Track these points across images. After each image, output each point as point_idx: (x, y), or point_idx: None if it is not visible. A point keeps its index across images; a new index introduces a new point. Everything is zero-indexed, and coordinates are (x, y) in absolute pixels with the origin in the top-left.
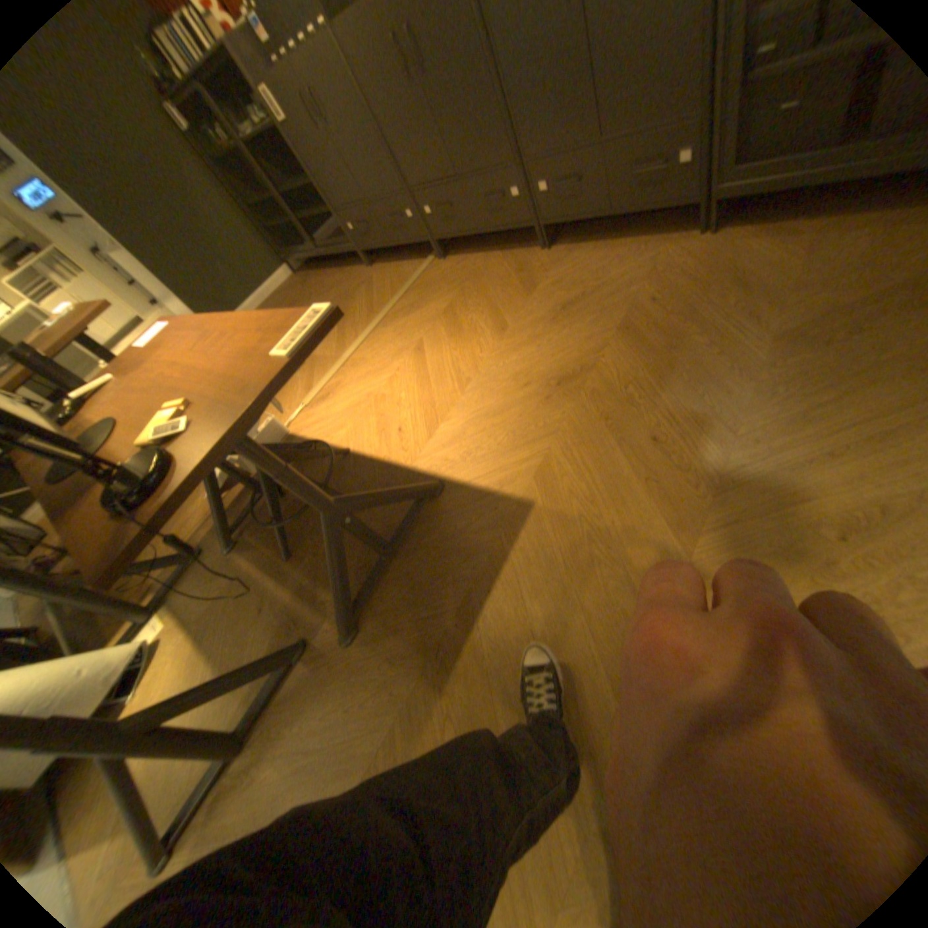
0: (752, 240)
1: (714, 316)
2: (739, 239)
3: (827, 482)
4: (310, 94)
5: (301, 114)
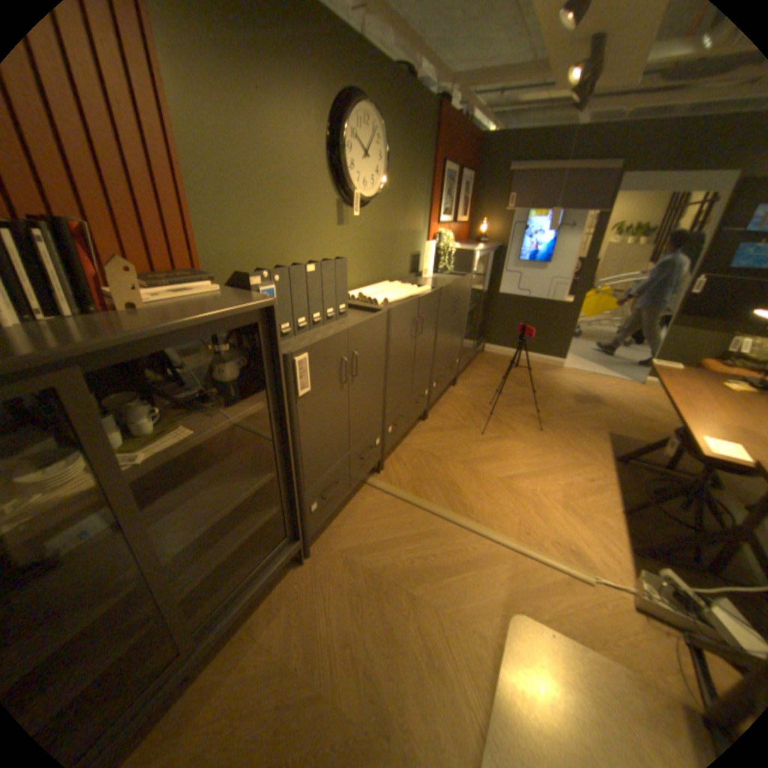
0: (466, 382)
1: (507, 393)
2: (463, 383)
3: (573, 392)
4: (355, 358)
5: (333, 380)
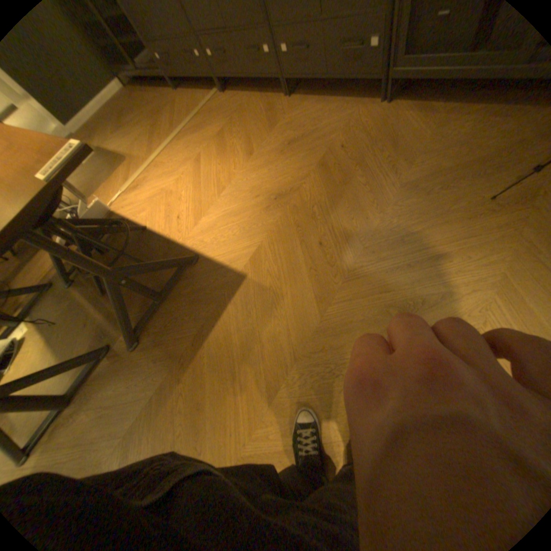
0: (408, 112)
1: (373, 165)
2: (401, 110)
3: (401, 282)
4: None
5: None
